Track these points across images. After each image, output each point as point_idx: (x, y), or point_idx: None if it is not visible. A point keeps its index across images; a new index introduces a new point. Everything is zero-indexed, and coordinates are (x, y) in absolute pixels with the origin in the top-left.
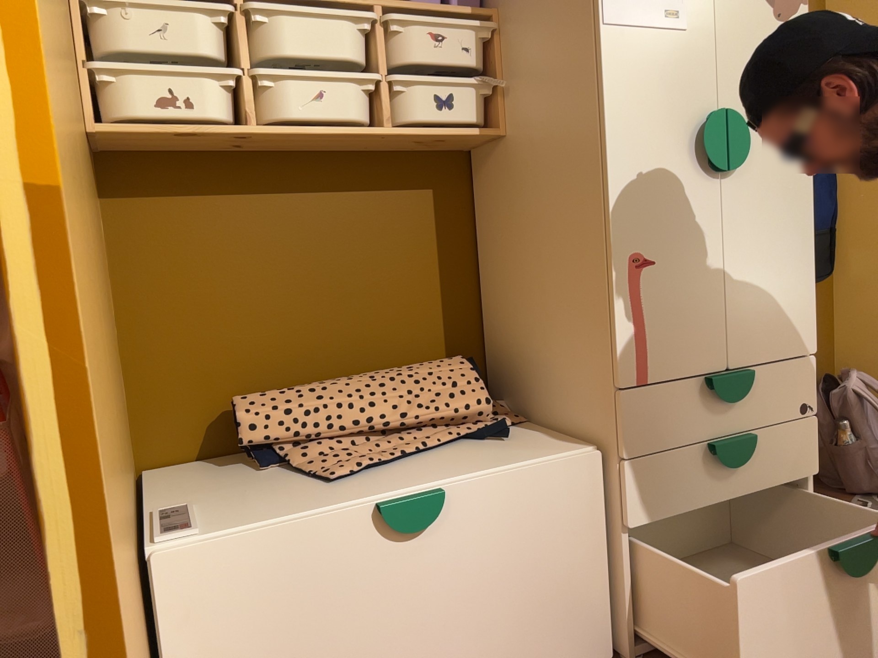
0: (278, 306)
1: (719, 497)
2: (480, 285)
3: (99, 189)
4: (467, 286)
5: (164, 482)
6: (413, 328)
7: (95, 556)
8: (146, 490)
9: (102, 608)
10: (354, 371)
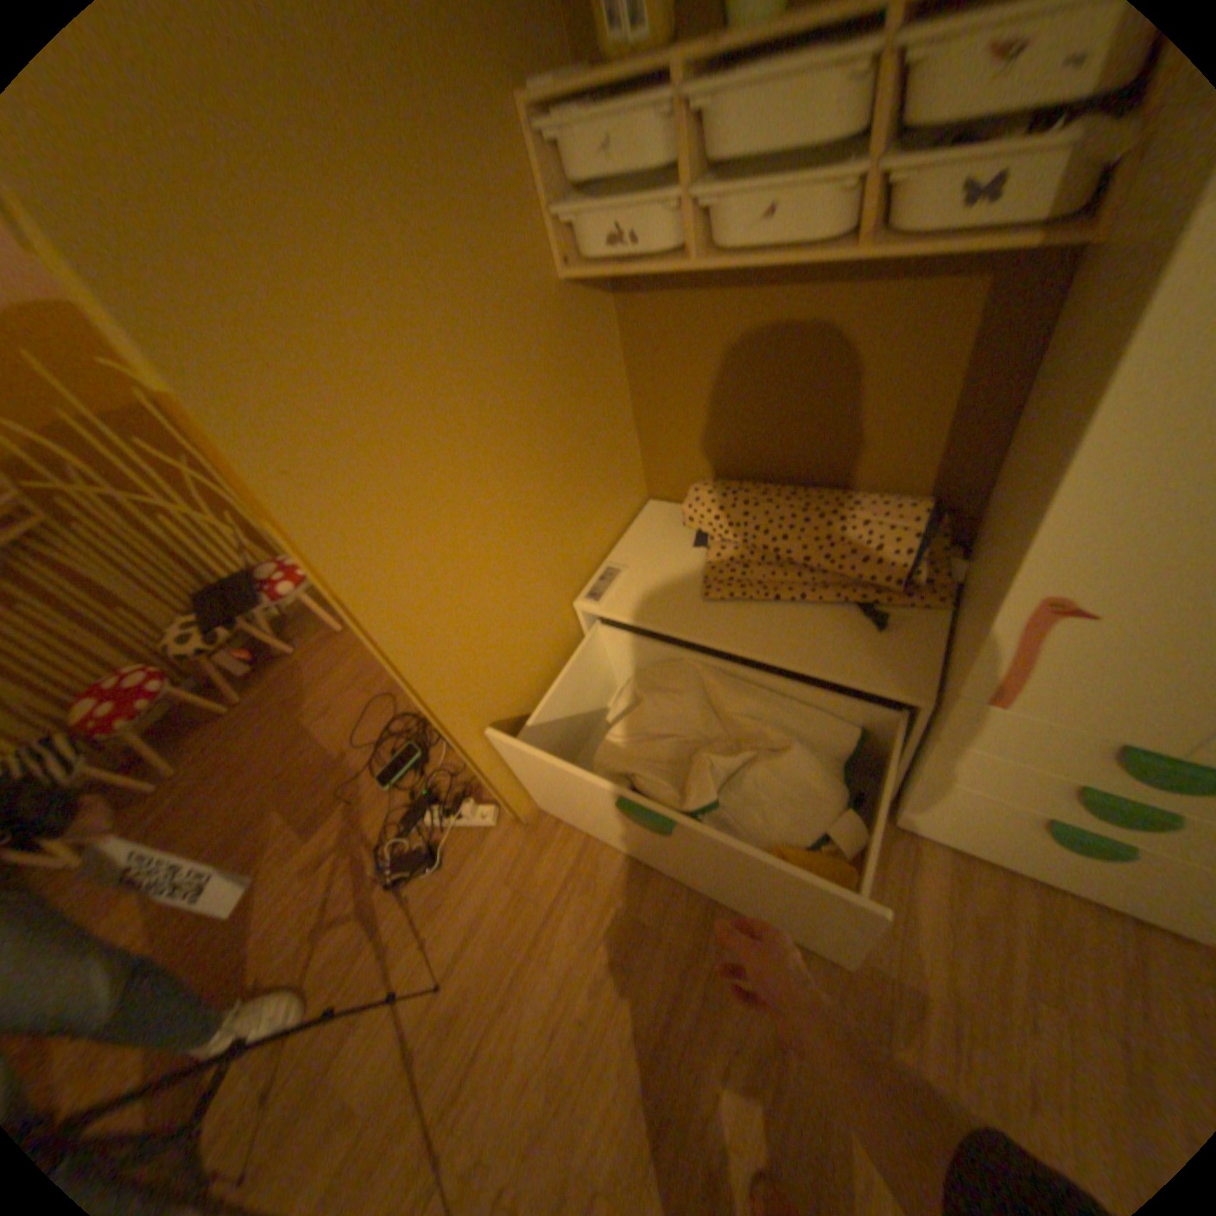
0: (750, 406)
1: (1070, 818)
2: (1015, 422)
3: (609, 286)
4: (993, 418)
5: (643, 523)
6: (894, 452)
7: (426, 696)
8: (628, 529)
9: (436, 709)
10: (816, 477)
